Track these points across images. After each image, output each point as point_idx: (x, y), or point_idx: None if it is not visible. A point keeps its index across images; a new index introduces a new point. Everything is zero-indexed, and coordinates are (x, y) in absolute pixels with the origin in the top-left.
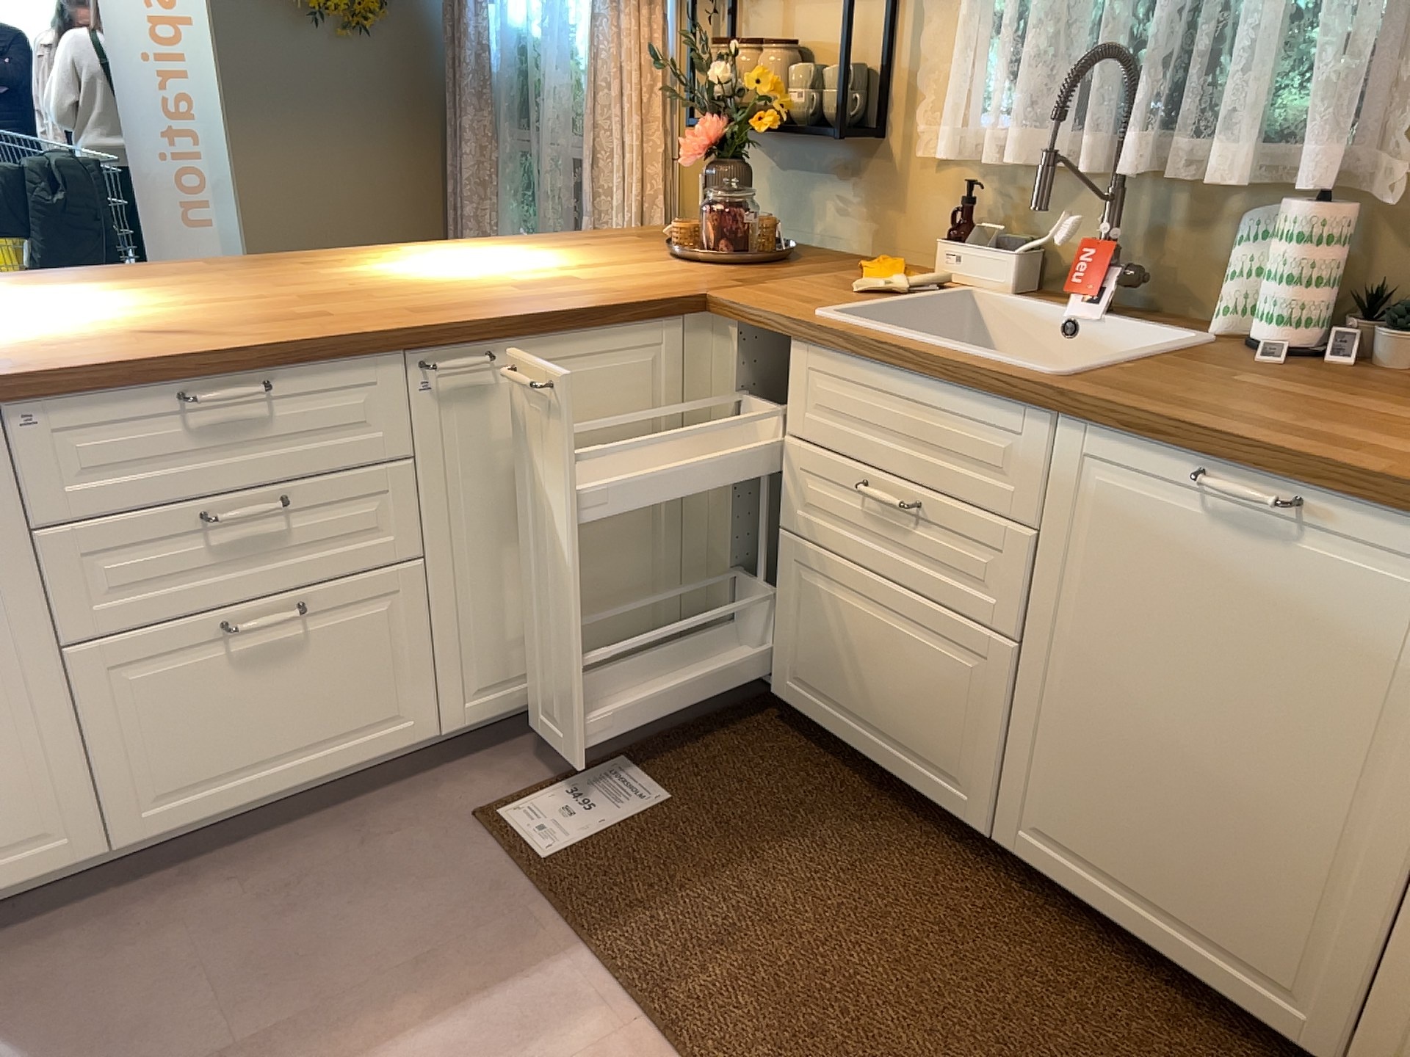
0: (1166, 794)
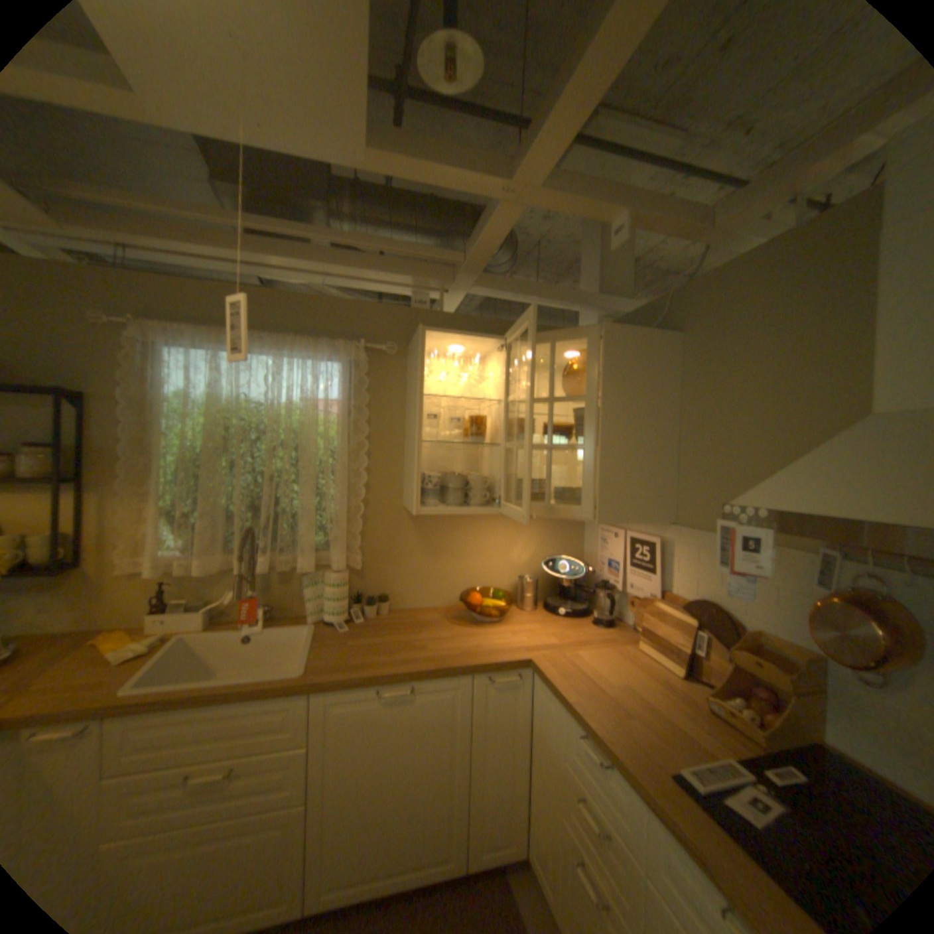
0: (387, 823)
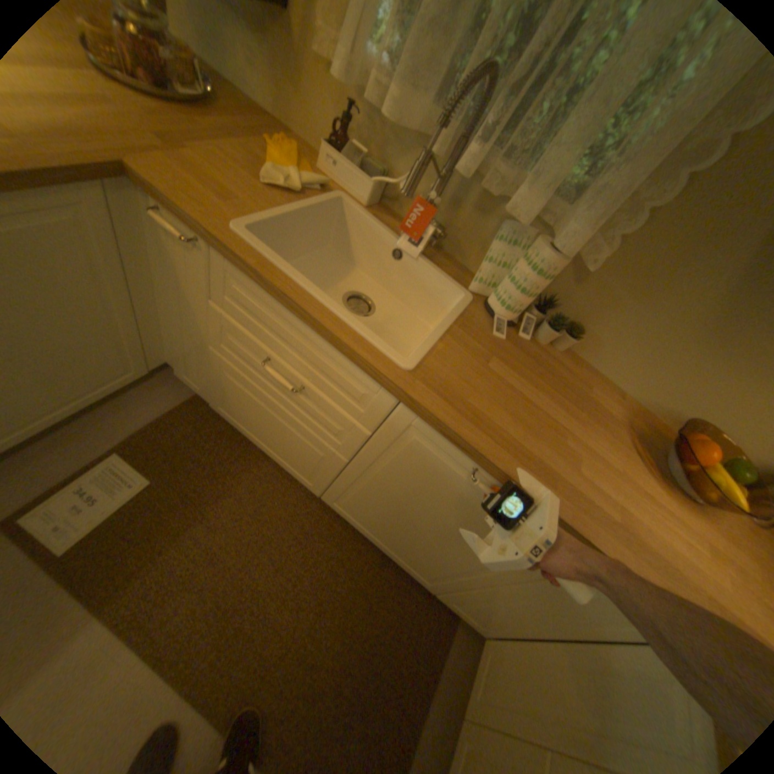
0: (403, 531)
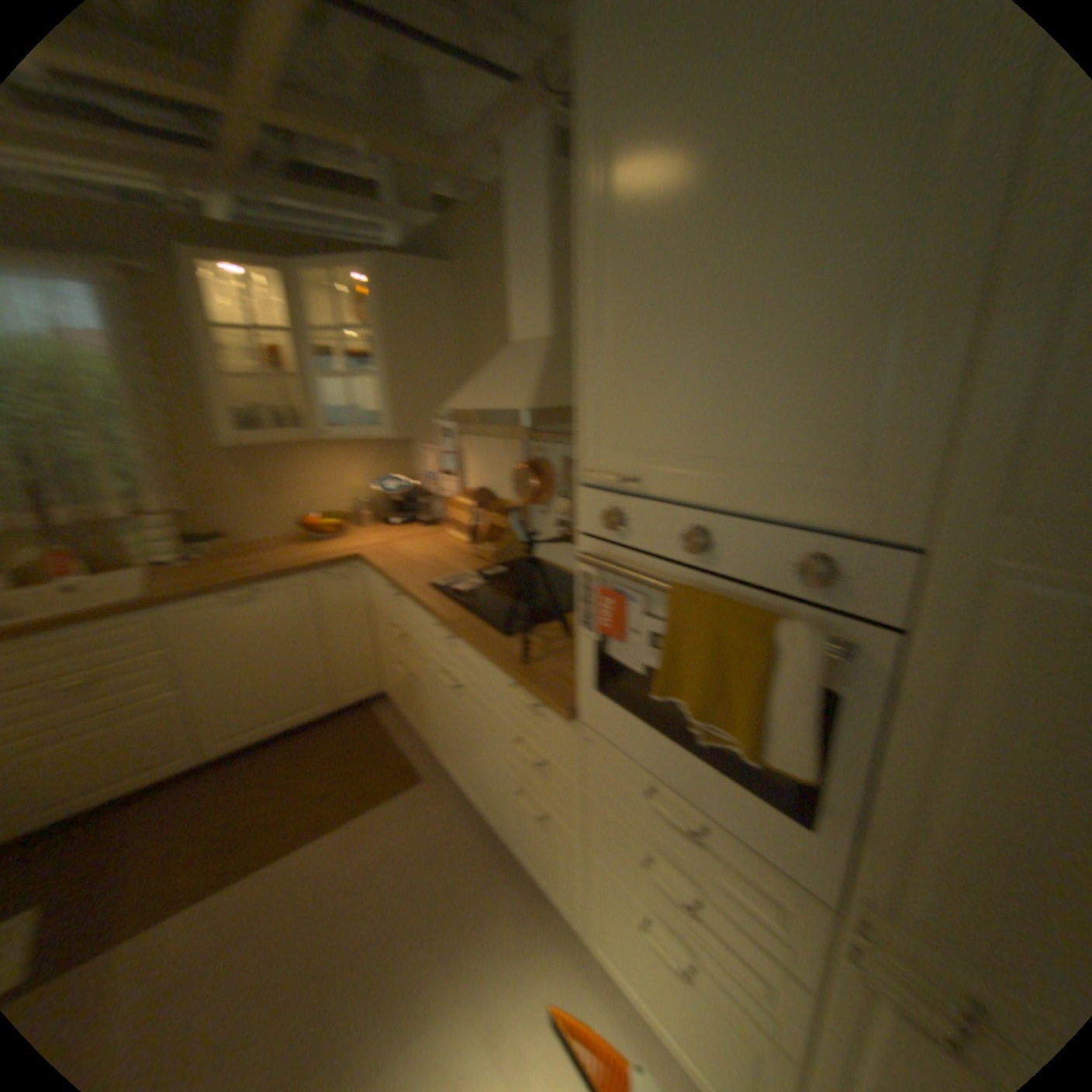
0: (249, 689)
